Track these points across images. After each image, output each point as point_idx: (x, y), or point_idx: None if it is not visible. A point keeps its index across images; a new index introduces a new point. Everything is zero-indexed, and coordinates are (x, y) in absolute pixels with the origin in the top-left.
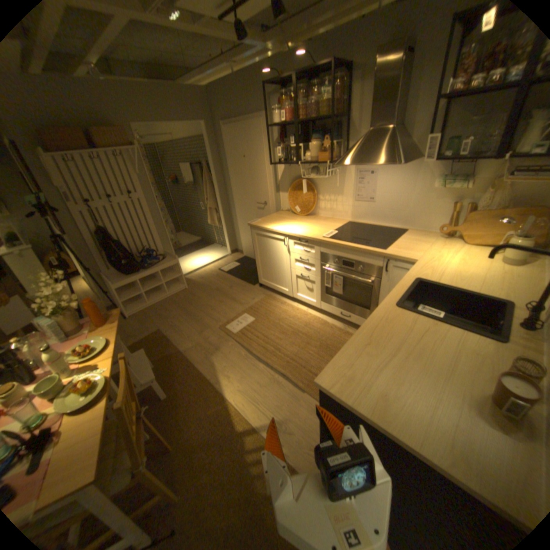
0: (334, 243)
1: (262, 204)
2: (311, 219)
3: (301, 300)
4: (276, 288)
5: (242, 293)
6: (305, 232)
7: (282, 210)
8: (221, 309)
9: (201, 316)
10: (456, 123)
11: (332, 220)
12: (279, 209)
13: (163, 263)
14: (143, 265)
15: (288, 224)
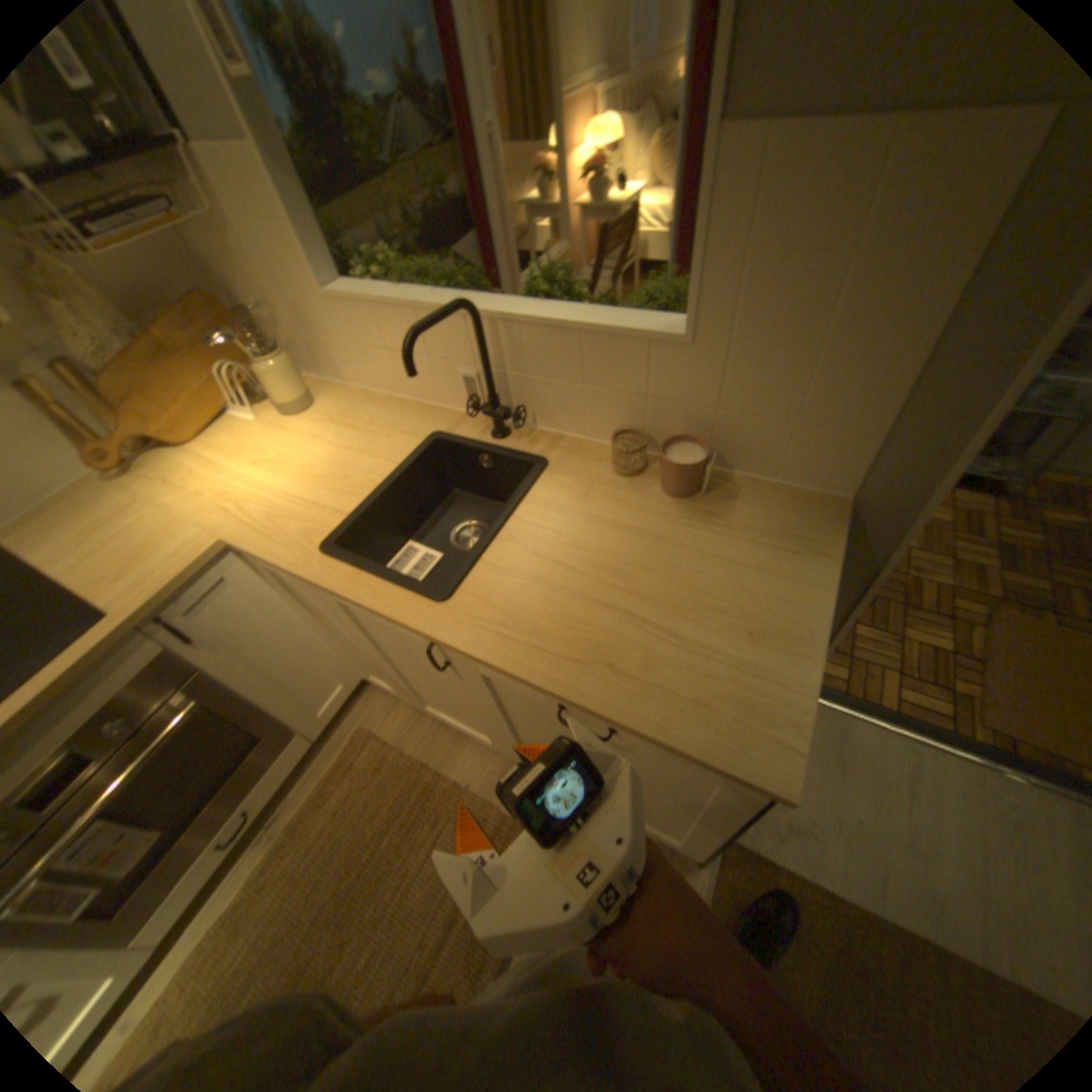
0: None
1: None
2: None
3: None
4: None
5: None
6: None
7: None
8: None
9: None
10: None
11: None
12: None
13: None
14: None
15: None
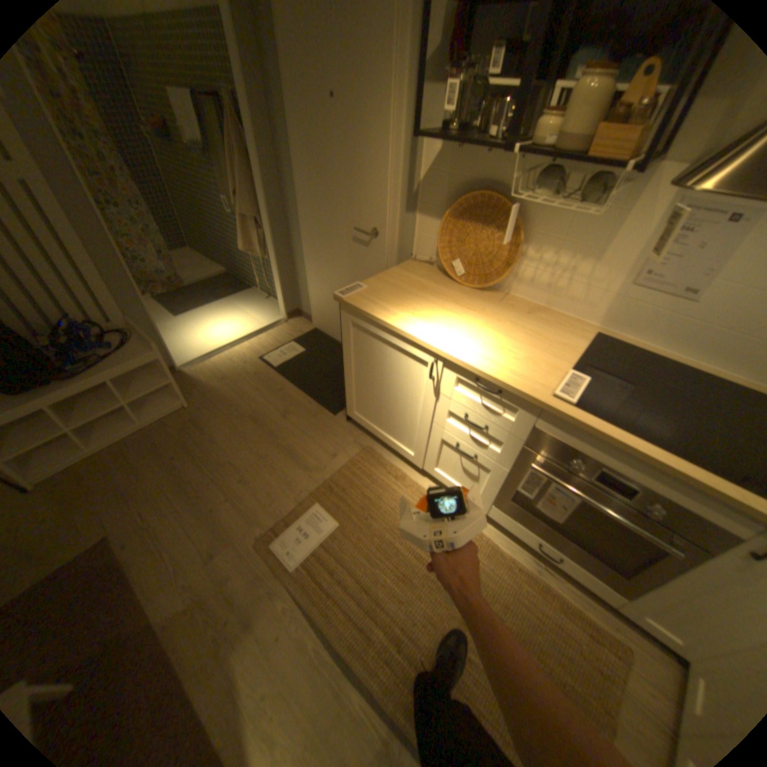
0: (600, 432)
1: (367, 233)
2: (496, 303)
3: (443, 483)
4: (388, 440)
5: (311, 435)
6: (497, 362)
7: (418, 258)
8: (262, 482)
9: (213, 501)
10: None
11: (551, 317)
12: (408, 252)
13: (120, 361)
14: (68, 363)
15: (444, 316)
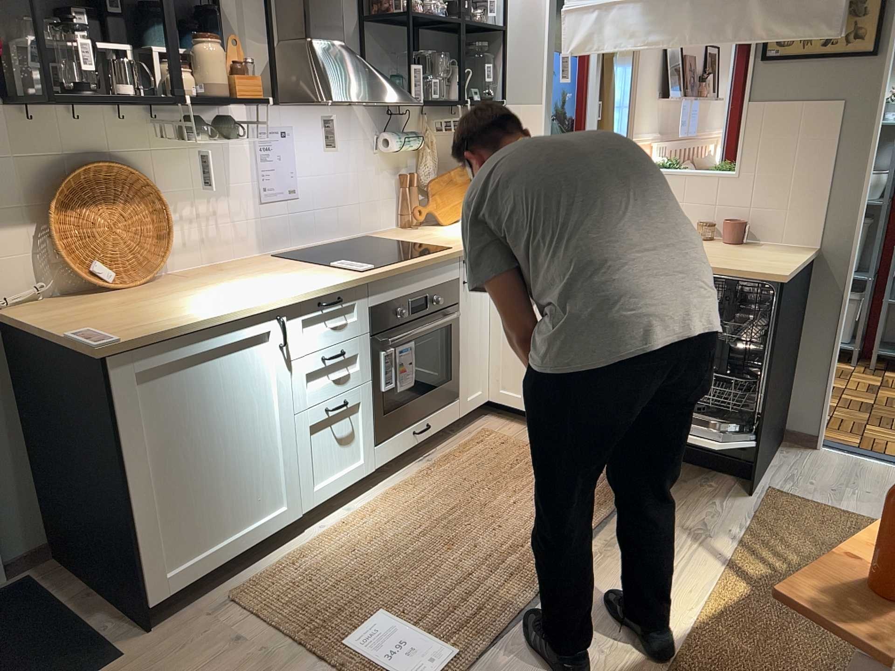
0: (399, 267)
1: None
2: (189, 279)
3: (329, 496)
4: (246, 539)
5: None
6: (310, 282)
7: (9, 303)
8: None
9: None
10: (374, 58)
11: (233, 265)
12: None
13: None
14: None
15: (208, 297)
